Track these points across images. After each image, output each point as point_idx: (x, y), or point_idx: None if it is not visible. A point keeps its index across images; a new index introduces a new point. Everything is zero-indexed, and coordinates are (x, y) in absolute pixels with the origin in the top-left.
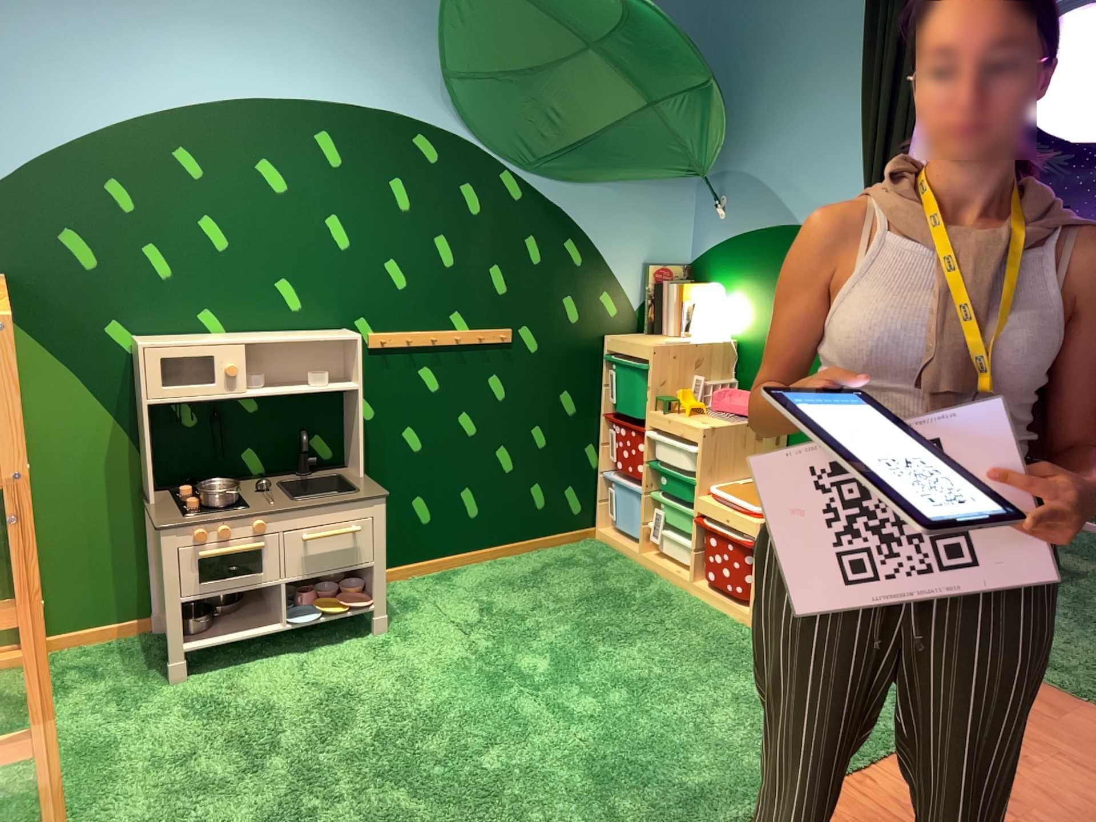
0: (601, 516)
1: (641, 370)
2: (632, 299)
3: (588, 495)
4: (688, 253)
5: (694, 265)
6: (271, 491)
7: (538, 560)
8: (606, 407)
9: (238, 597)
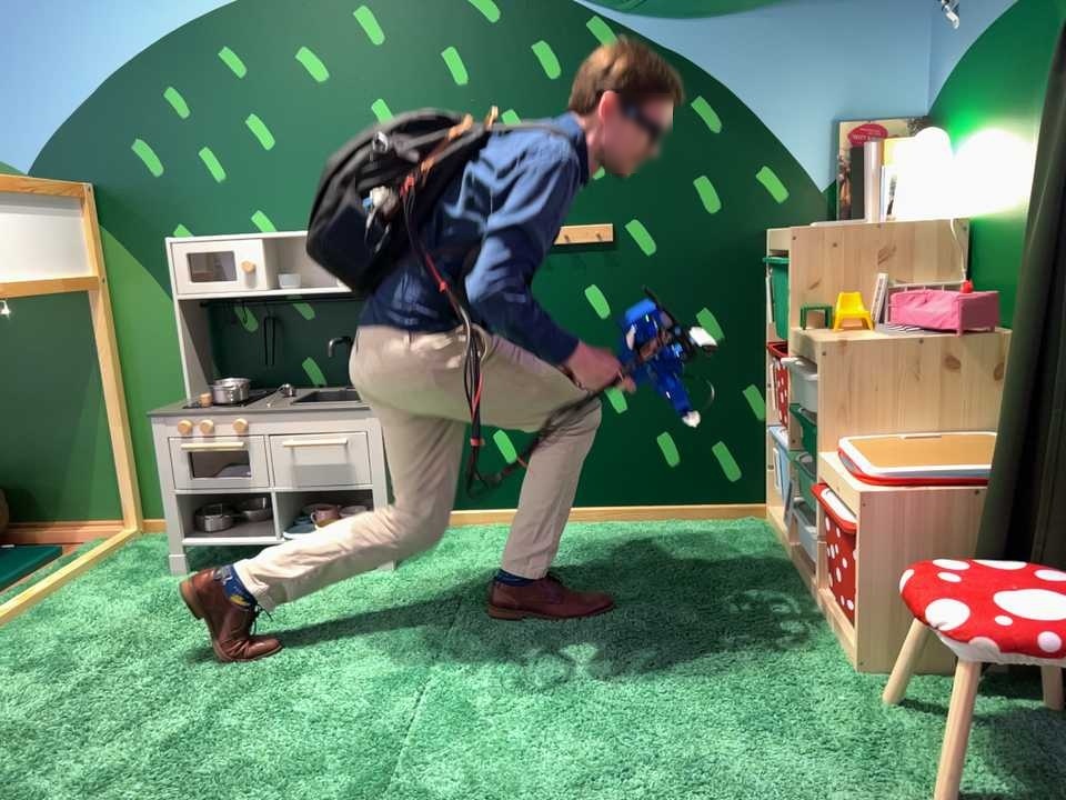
0: (767, 490)
1: (776, 266)
2: (809, 172)
3: (748, 456)
4: (916, 93)
5: (924, 109)
6: (281, 399)
7: (648, 534)
8: (767, 332)
9: (260, 511)
